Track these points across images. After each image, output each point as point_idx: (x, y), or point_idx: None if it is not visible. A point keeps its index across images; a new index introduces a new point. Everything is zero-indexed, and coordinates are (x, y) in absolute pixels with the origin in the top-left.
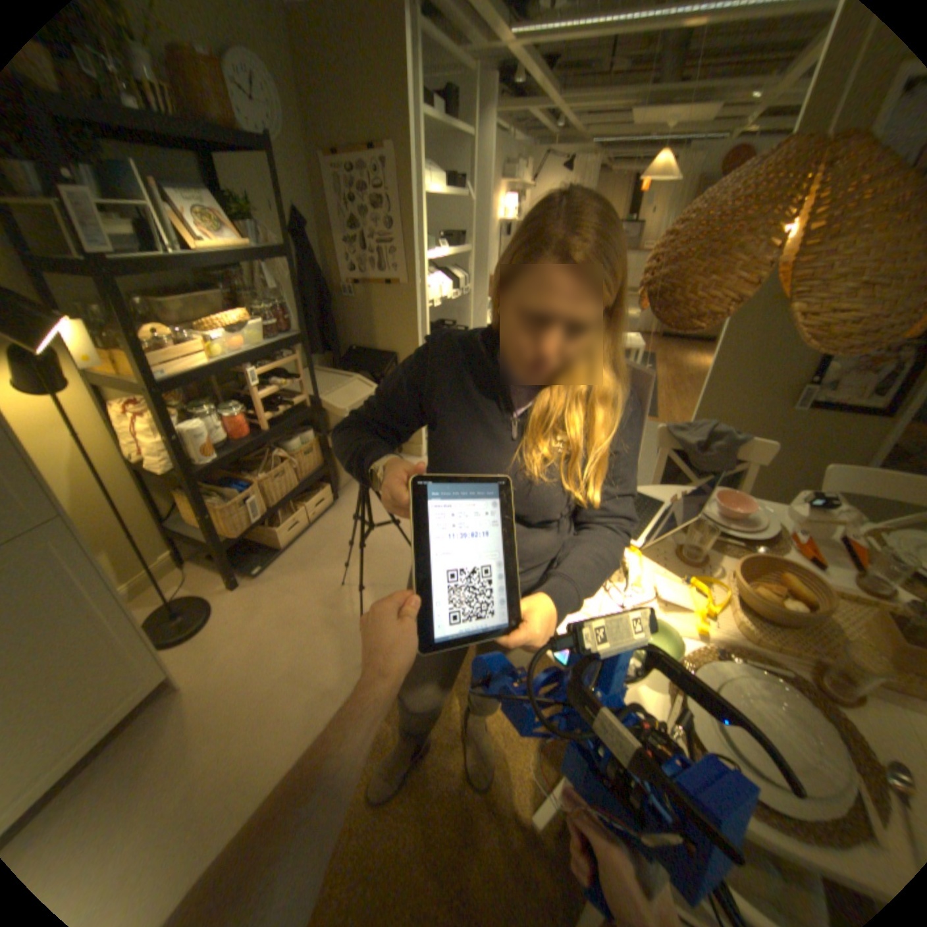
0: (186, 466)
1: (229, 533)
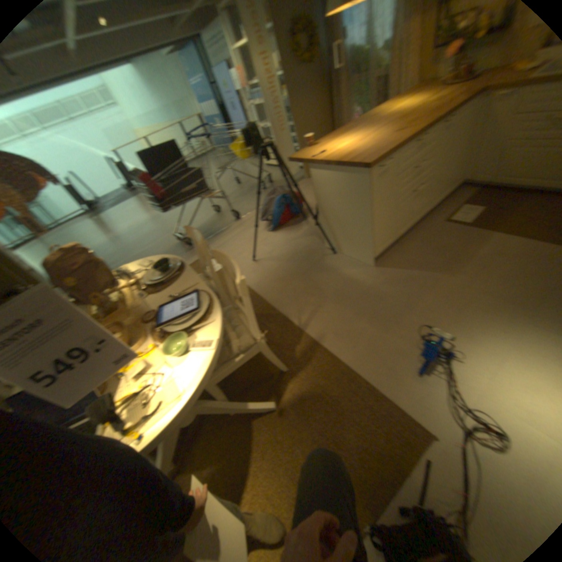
0: None
1: None
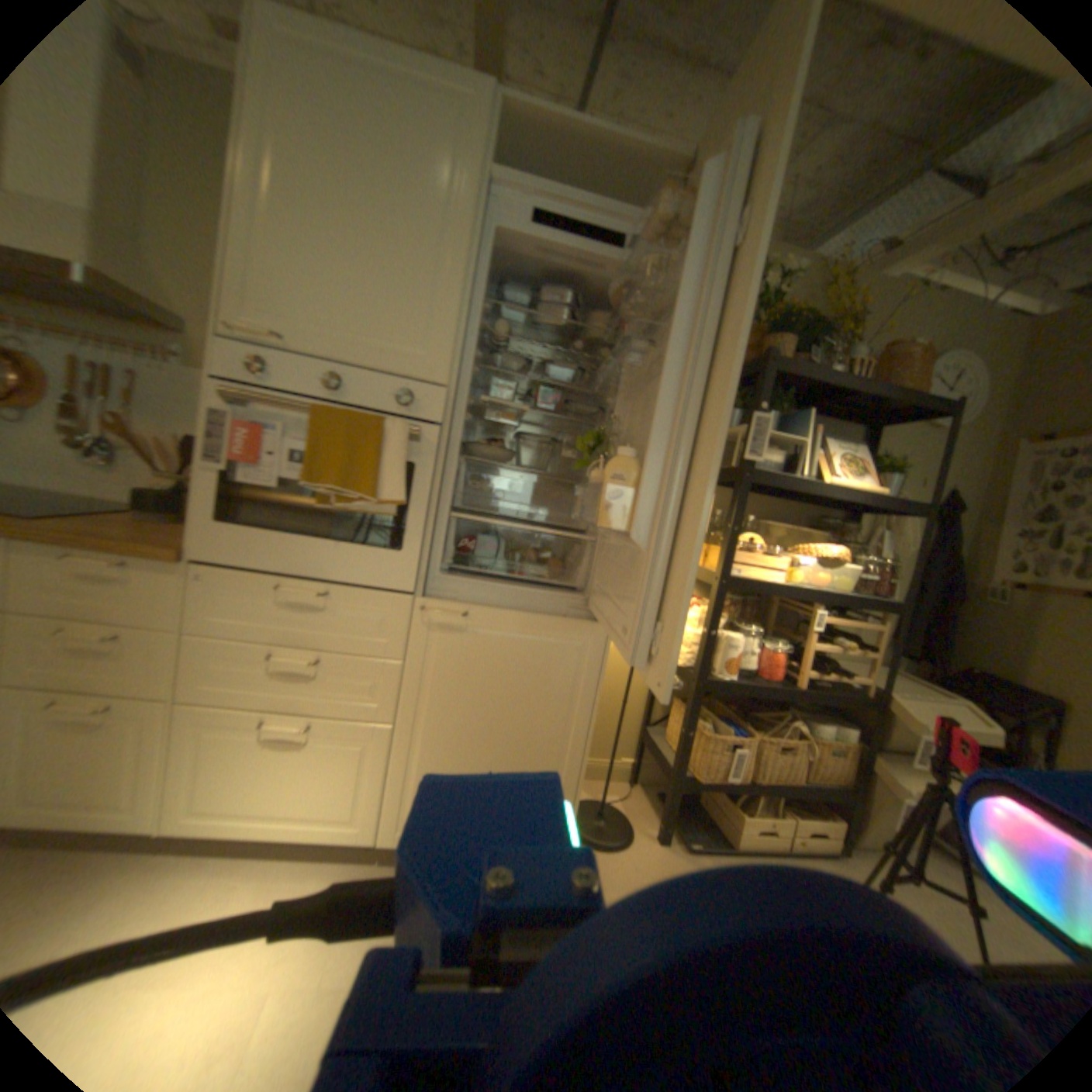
0: (707, 669)
1: (701, 773)
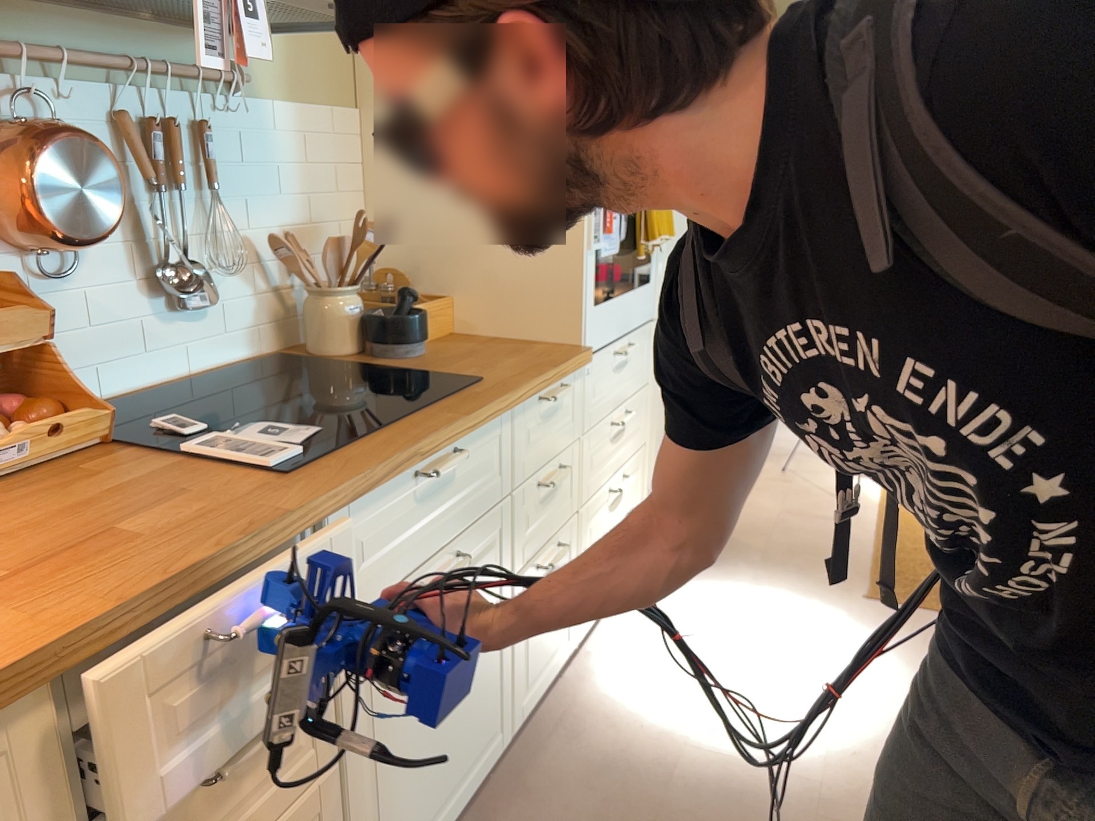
0: None
1: None
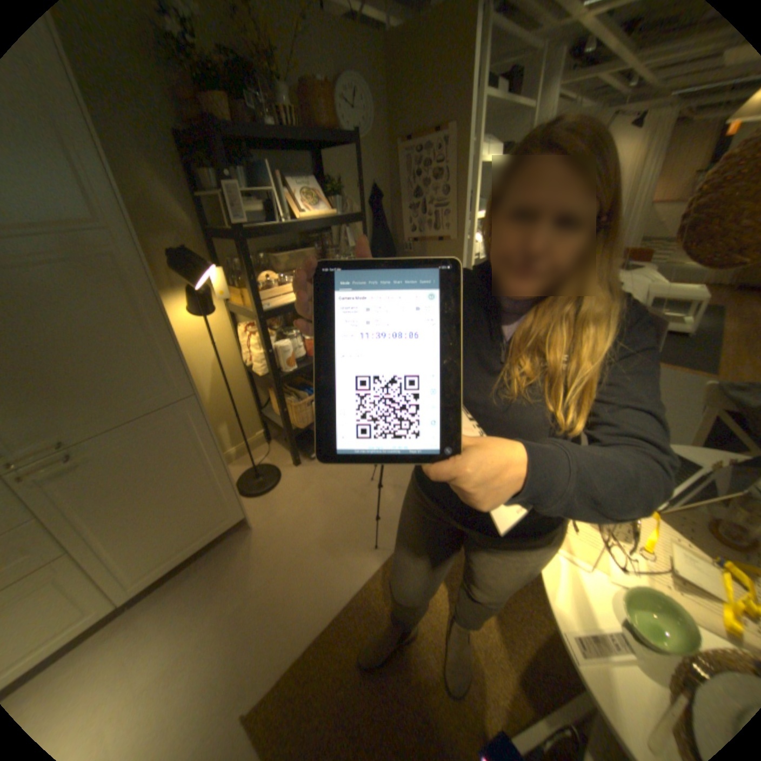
0: (276, 372)
1: (298, 424)
